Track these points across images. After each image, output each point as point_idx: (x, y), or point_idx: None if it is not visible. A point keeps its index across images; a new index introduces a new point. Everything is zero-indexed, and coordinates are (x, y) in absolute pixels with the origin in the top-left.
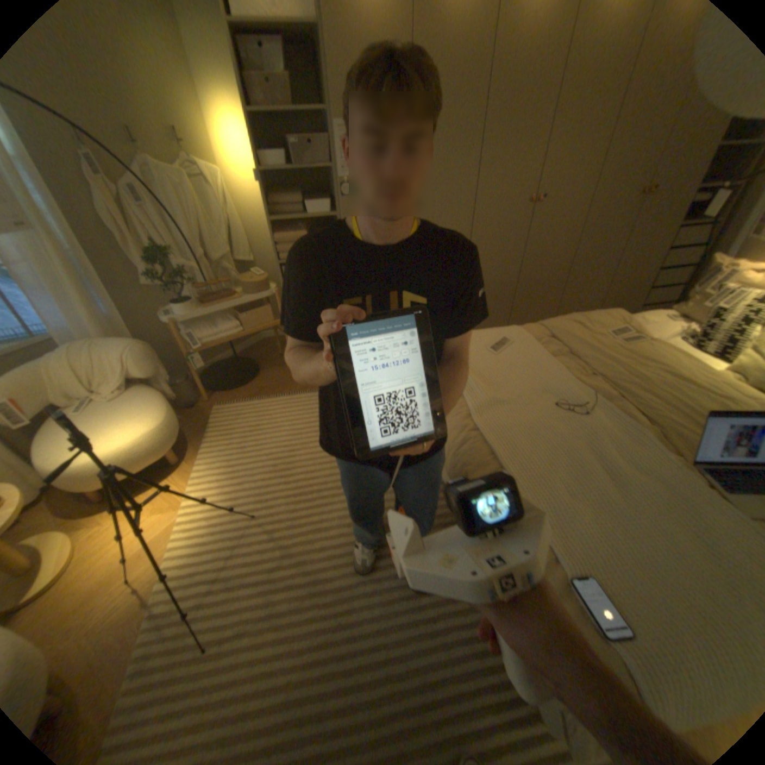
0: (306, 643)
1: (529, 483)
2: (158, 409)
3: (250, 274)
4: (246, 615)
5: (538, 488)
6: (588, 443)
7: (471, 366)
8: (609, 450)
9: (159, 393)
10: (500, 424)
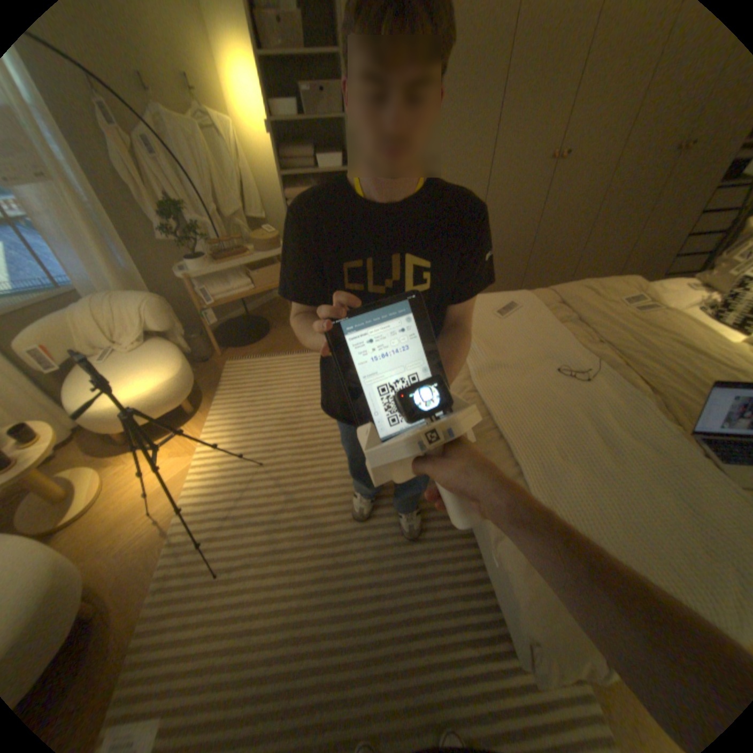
0: (305, 577)
1: (522, 443)
2: (174, 361)
3: (261, 231)
4: (253, 549)
5: (530, 449)
6: (585, 408)
7: (475, 329)
8: (606, 416)
9: (174, 346)
10: (499, 387)
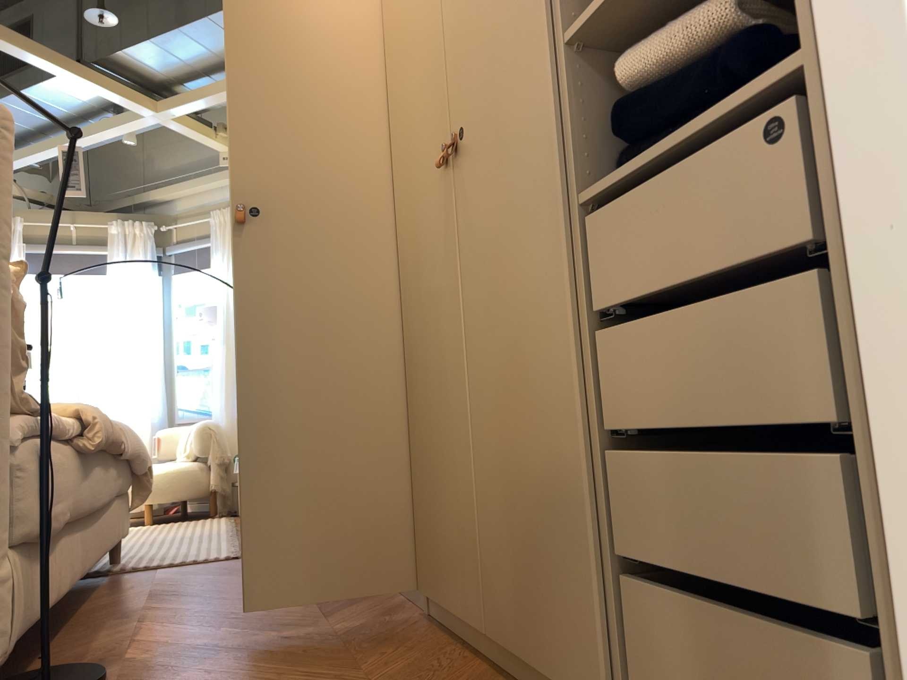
0: None
1: None
2: (169, 466)
3: None
4: None
5: None
6: None
7: None
8: None
9: (197, 466)
10: None
